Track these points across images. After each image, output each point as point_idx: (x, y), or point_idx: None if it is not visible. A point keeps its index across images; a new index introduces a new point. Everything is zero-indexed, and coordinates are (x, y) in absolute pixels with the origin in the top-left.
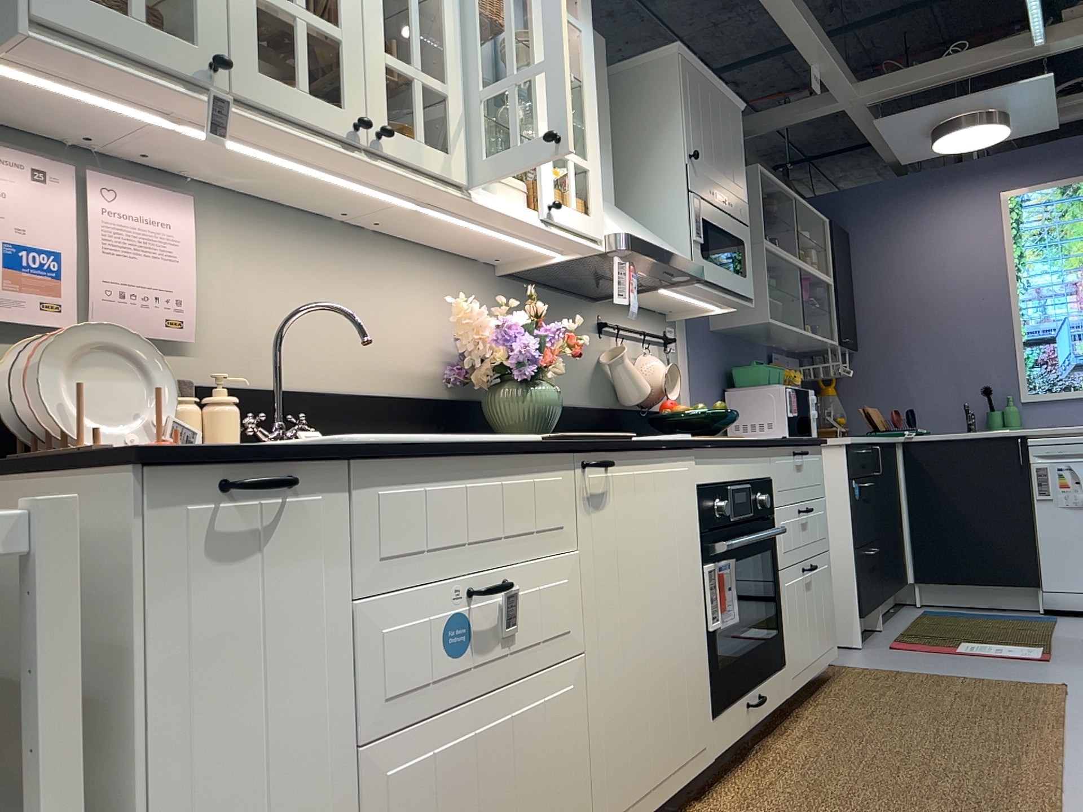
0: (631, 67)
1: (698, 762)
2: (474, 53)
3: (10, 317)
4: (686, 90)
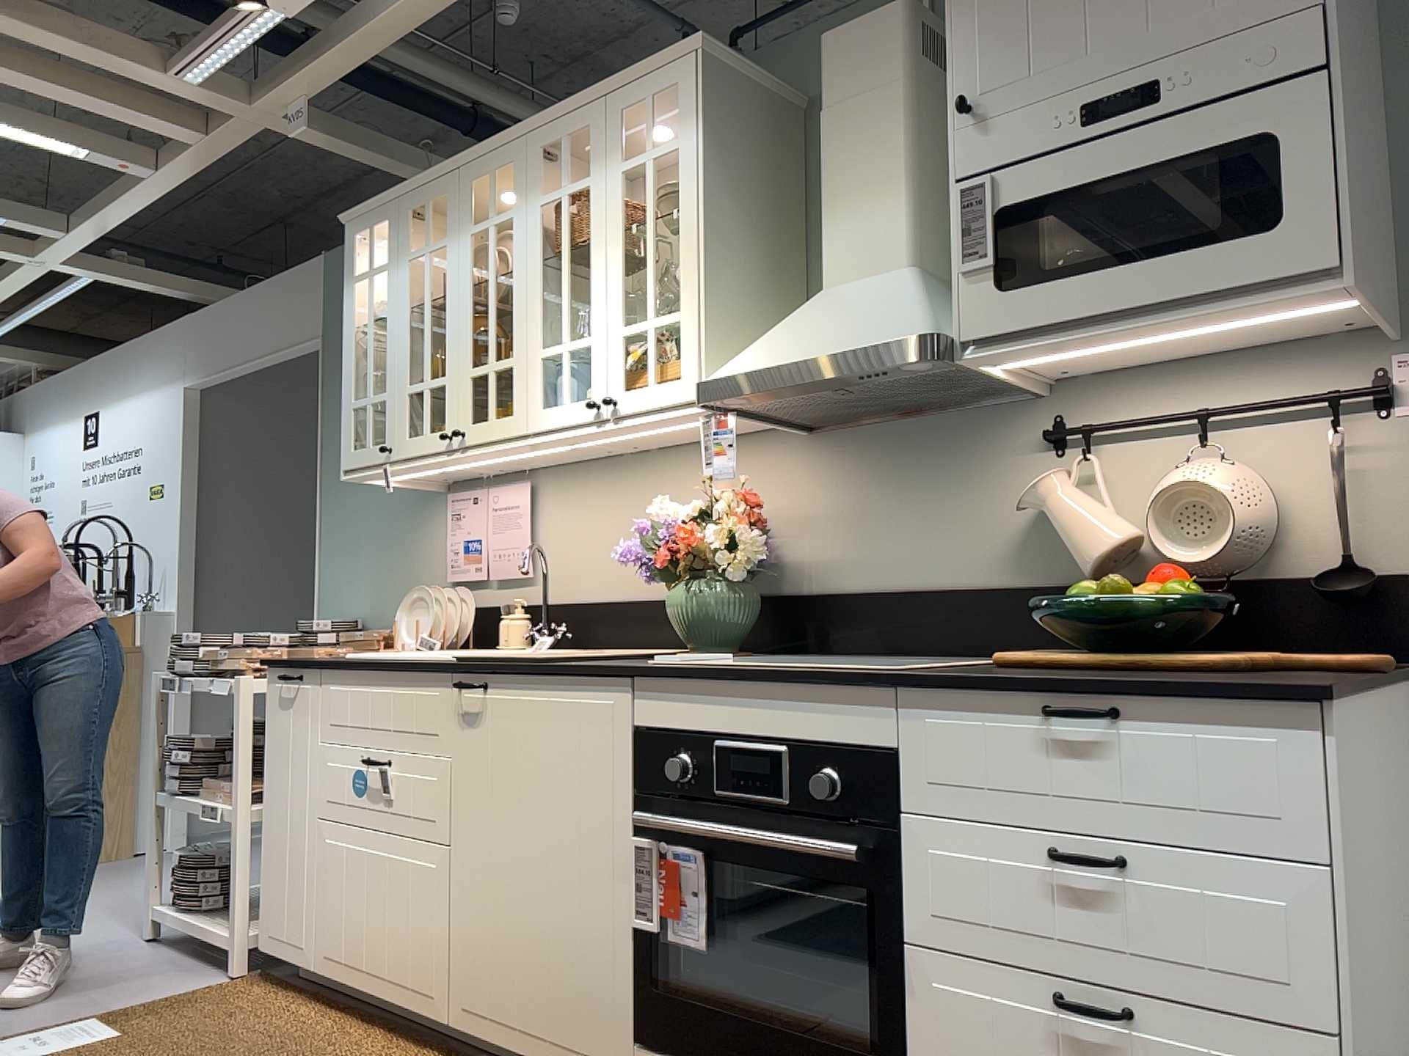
0: None
1: None
2: (536, 306)
3: (467, 577)
4: None
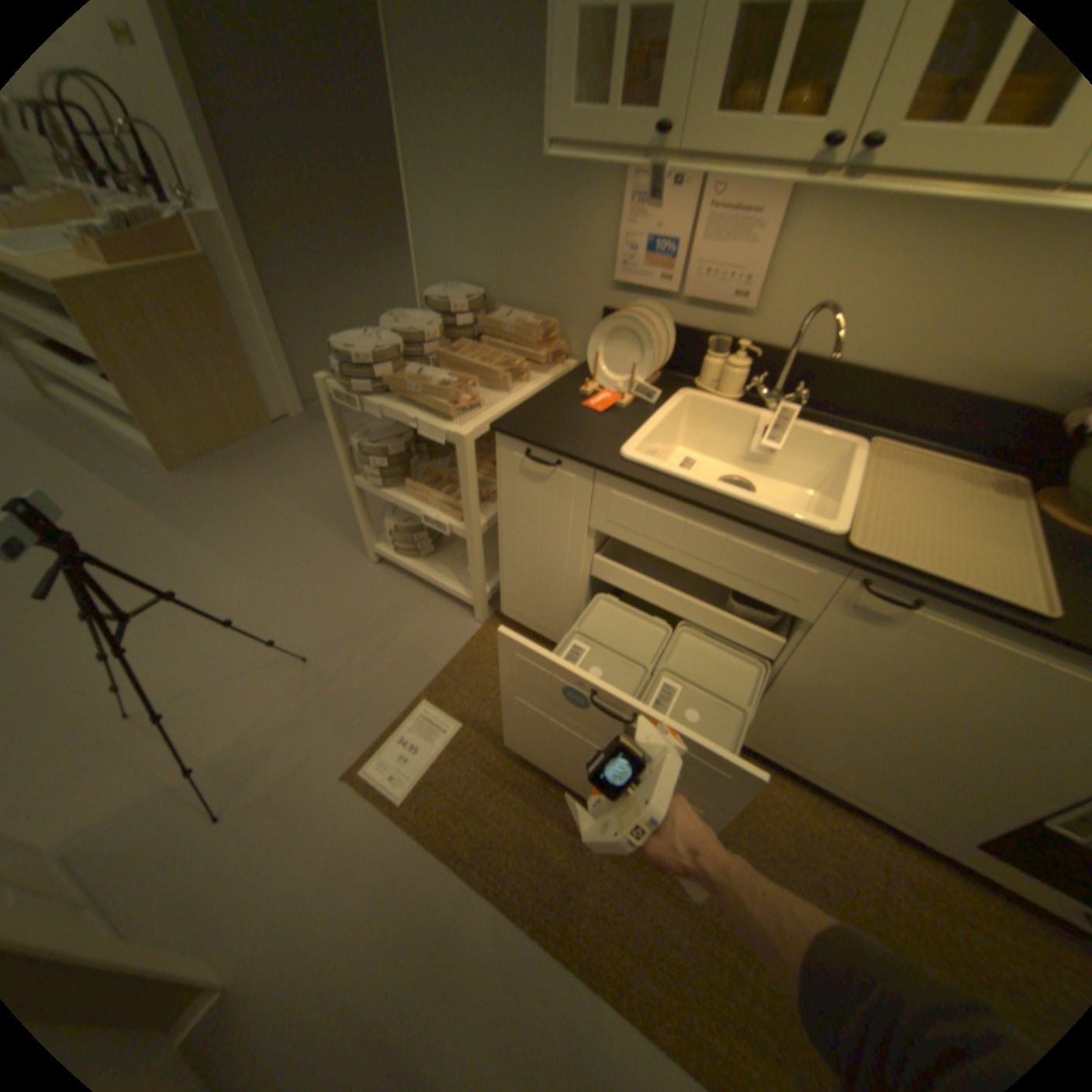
0: None
1: (914, 832)
2: None
3: (647, 281)
4: None
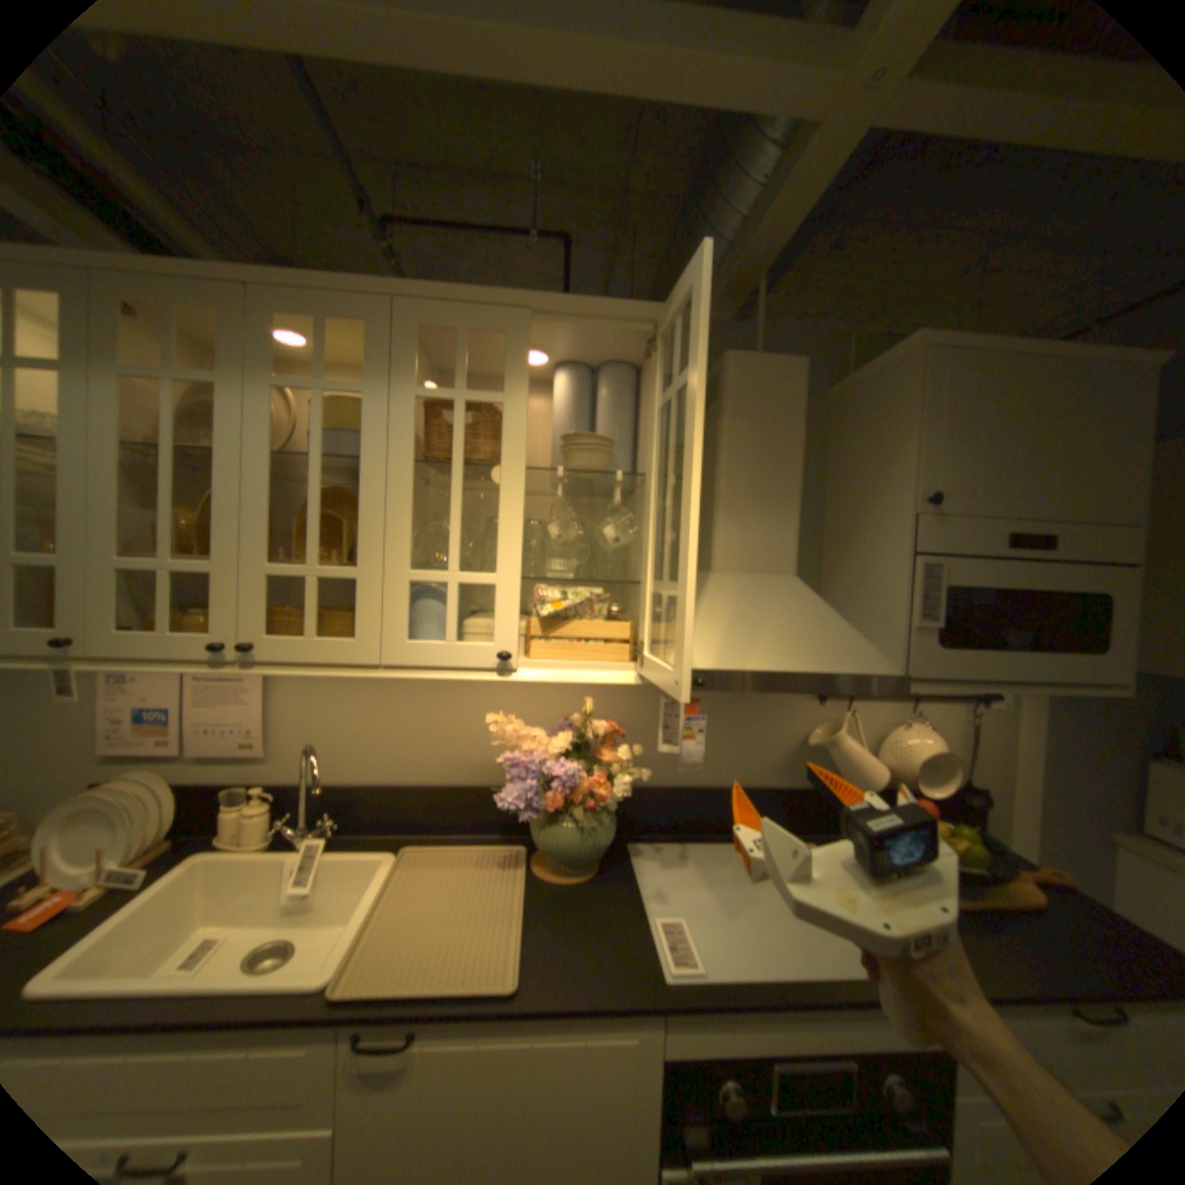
0: (871, 369)
1: None
2: (406, 517)
3: (141, 751)
4: (934, 396)
